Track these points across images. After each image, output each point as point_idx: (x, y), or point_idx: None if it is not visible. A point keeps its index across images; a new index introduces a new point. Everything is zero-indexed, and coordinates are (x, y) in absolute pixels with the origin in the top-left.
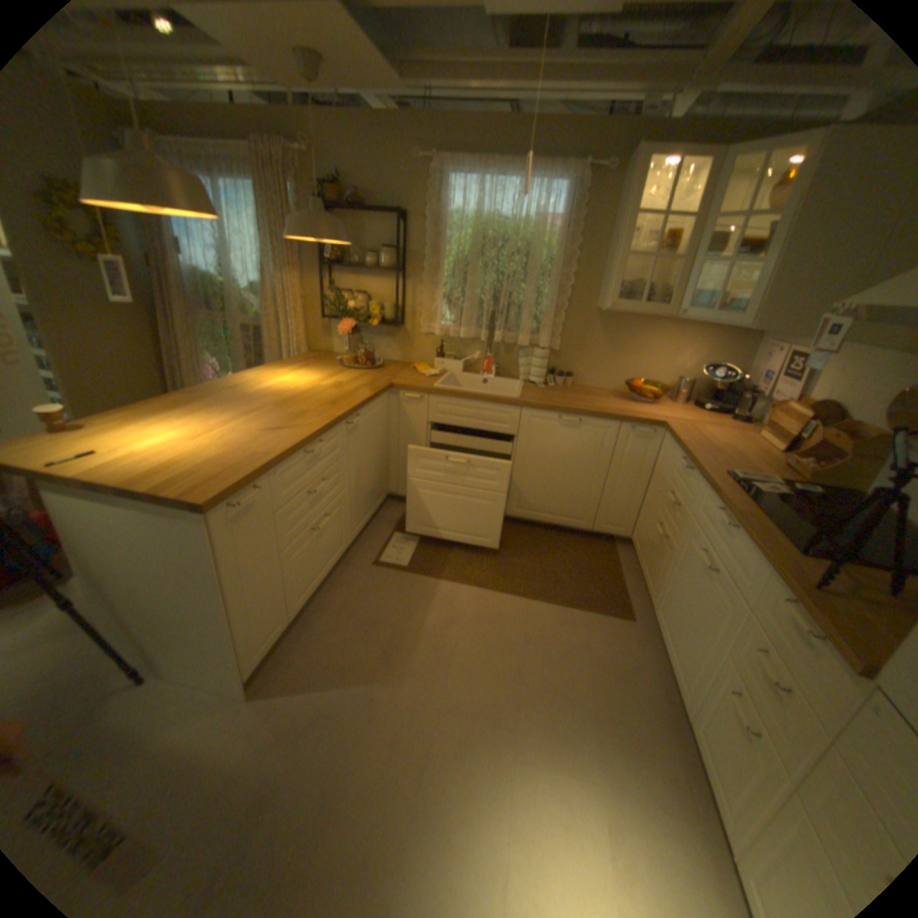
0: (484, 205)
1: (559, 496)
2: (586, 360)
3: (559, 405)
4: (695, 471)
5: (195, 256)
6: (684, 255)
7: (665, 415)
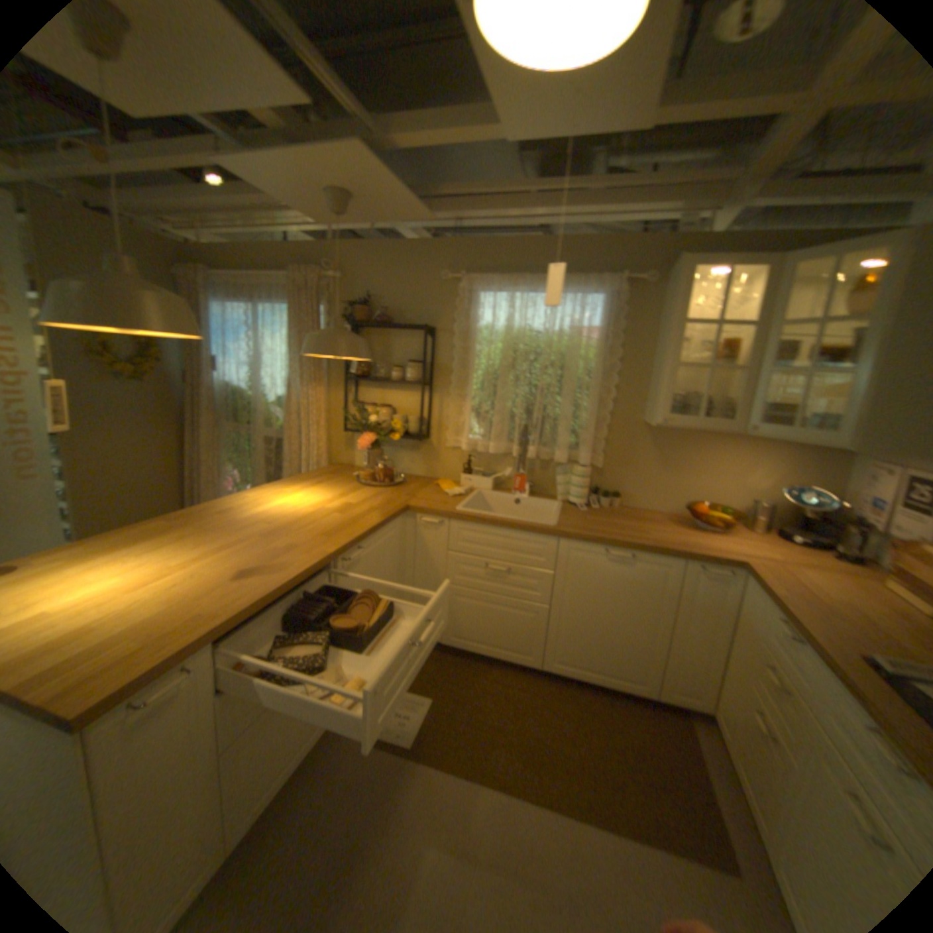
0: (514, 320)
1: (611, 650)
2: (635, 477)
3: (606, 535)
4: (808, 646)
5: (229, 371)
6: (746, 365)
7: (745, 551)
